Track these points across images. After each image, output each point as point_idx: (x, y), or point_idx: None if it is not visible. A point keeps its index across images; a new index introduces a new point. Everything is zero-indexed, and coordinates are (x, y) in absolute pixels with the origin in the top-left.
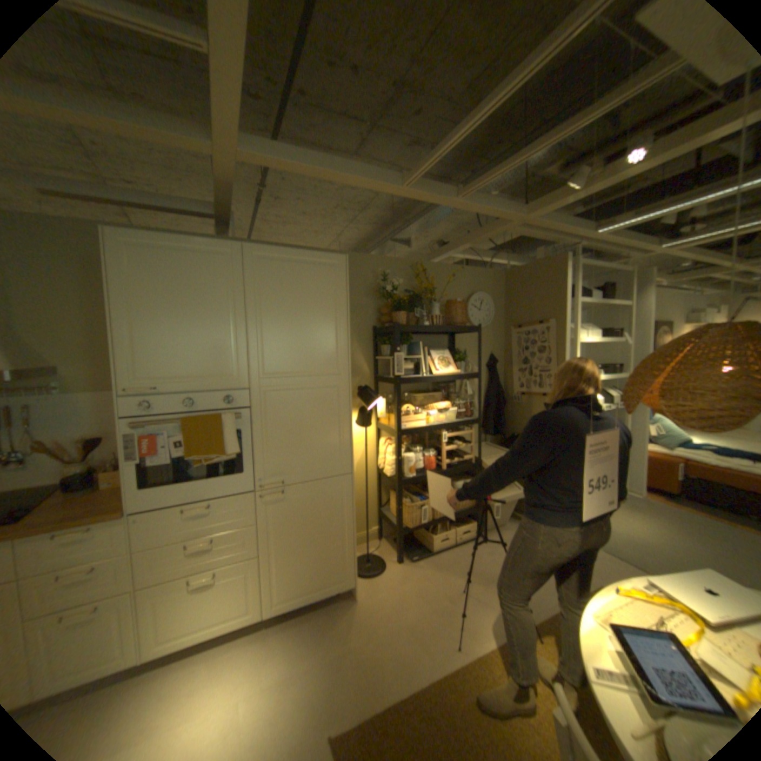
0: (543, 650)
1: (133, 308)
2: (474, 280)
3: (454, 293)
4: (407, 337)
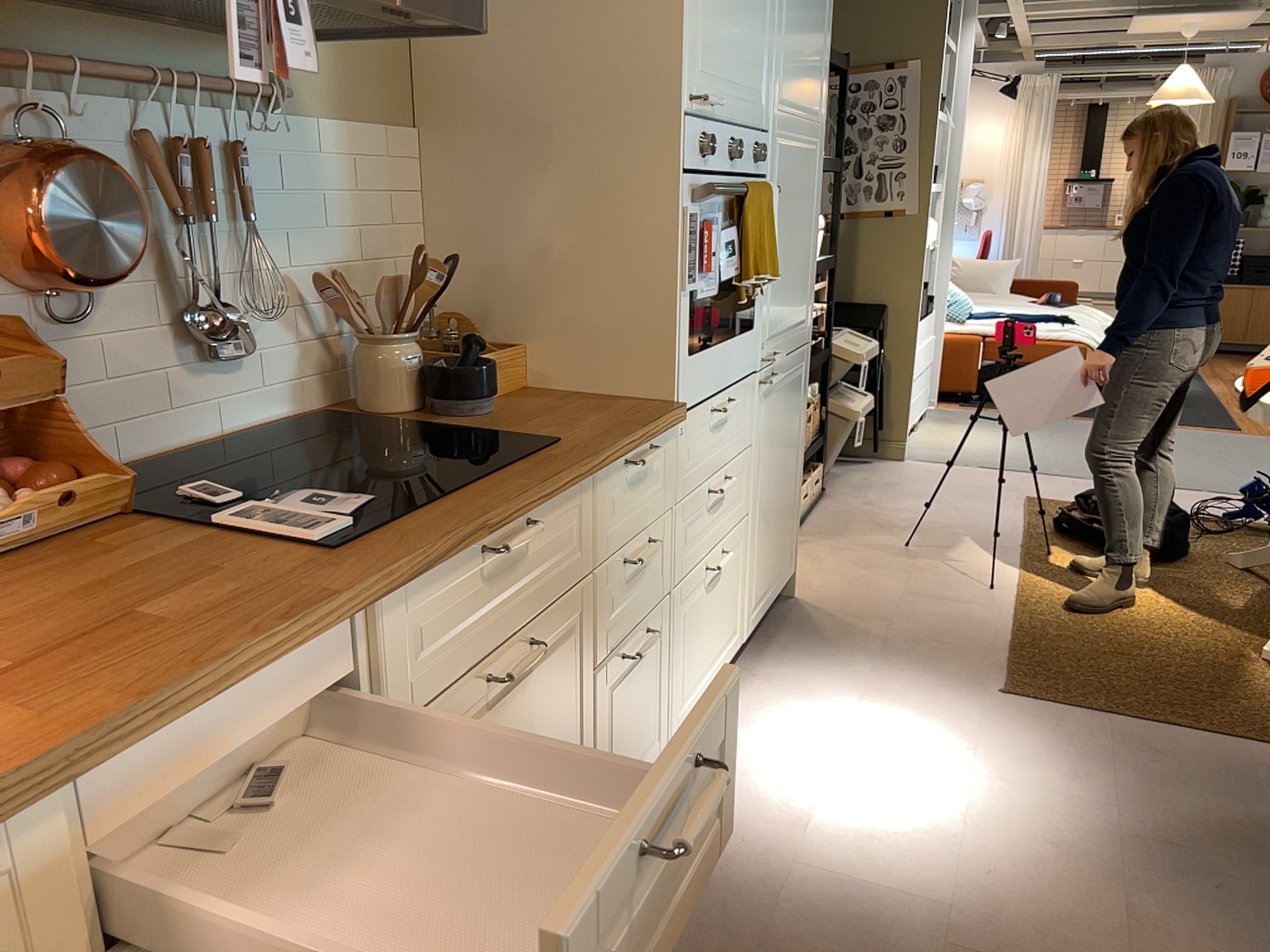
0: (1054, 557)
1: None
2: None
3: None
4: None
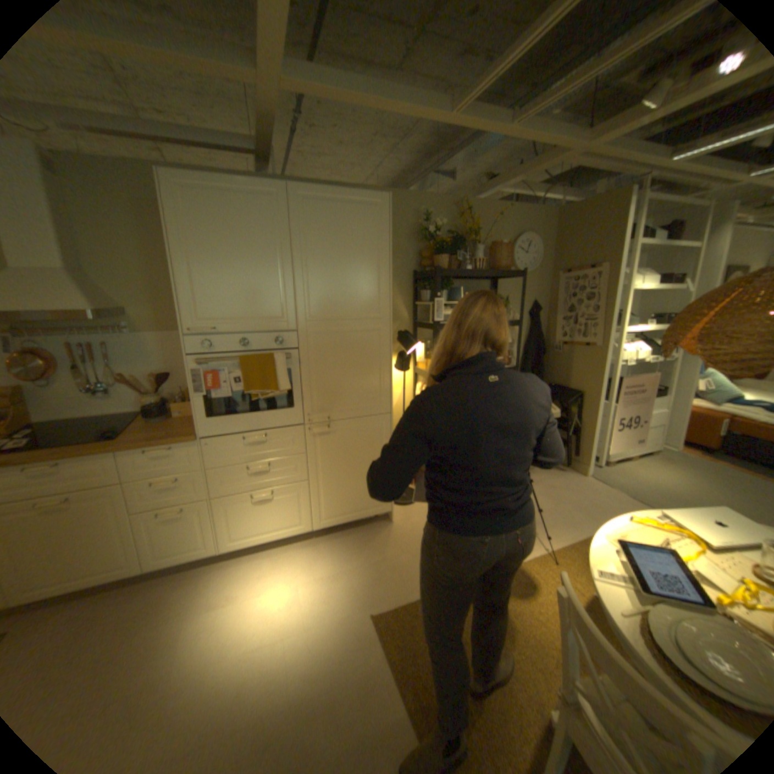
0: (557, 570)
1: (191, 250)
2: (524, 219)
3: (501, 234)
4: (448, 281)
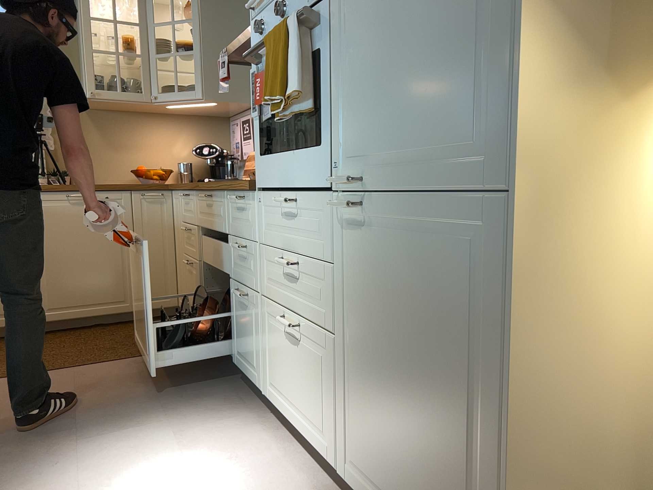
0: None
1: None
2: None
3: None
4: None
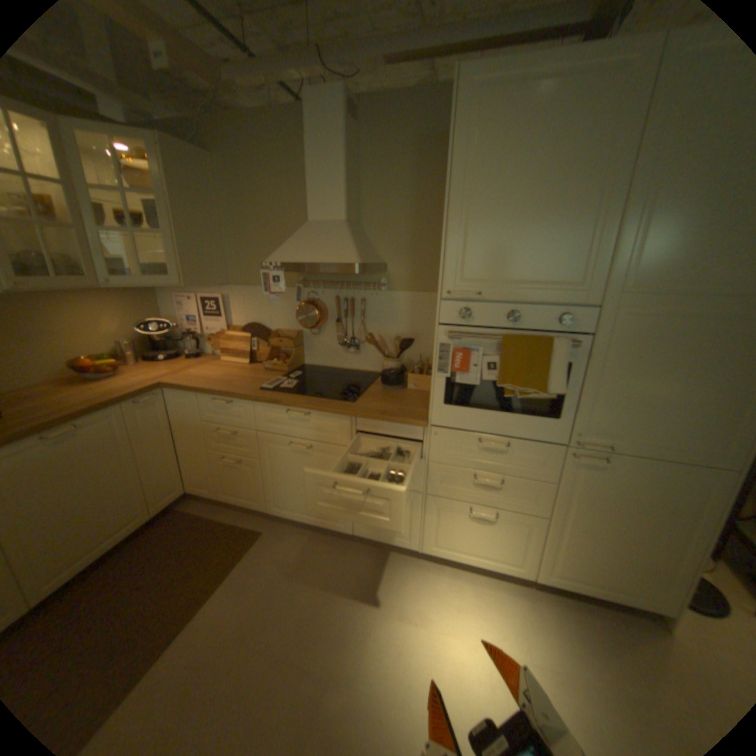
0: None
1: (475, 182)
2: None
3: None
4: None
